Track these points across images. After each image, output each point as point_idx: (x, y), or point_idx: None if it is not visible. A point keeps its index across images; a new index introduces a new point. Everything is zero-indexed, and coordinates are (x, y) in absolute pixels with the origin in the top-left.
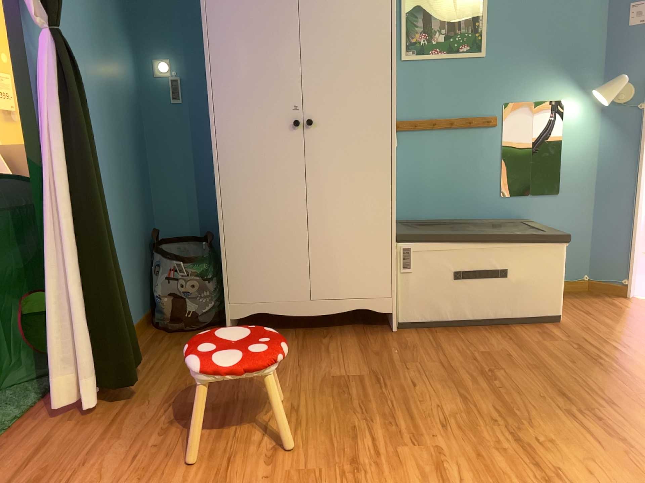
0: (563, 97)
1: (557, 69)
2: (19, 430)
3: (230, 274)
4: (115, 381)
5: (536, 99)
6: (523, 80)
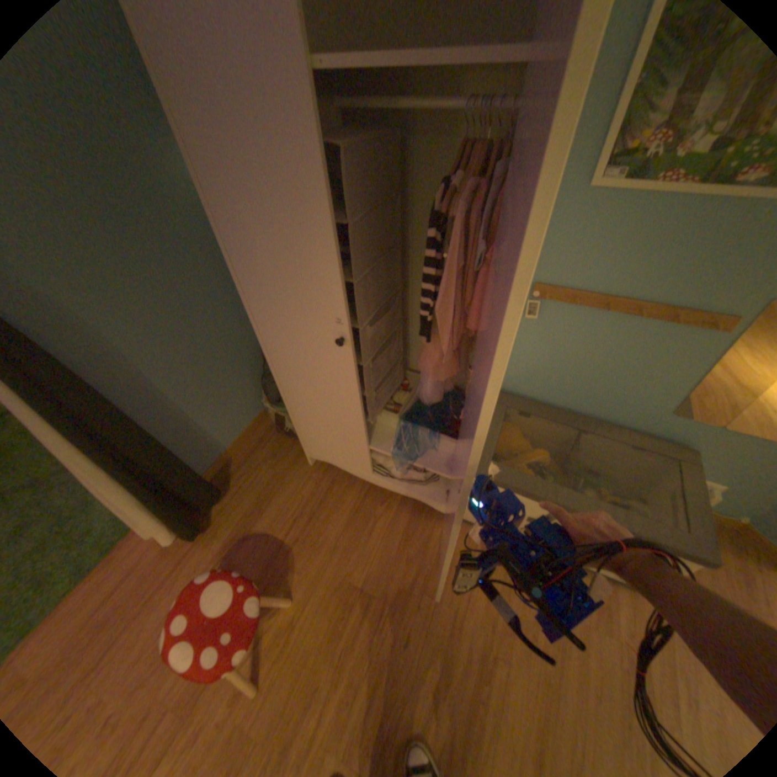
0: None
1: None
2: (128, 545)
3: (303, 434)
4: (178, 541)
5: None
6: None
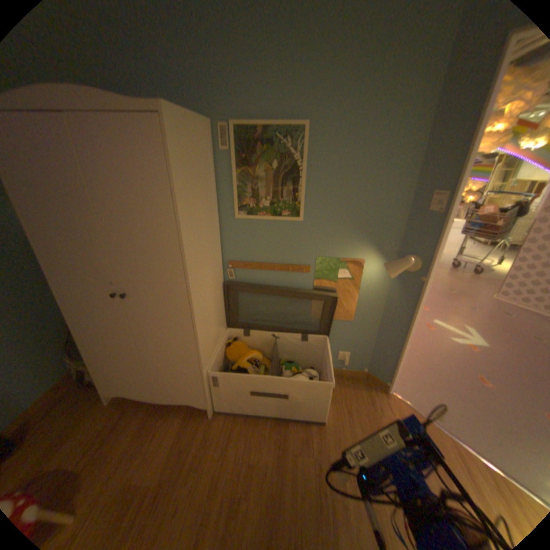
0: (365, 256)
1: (363, 235)
2: None
3: (97, 376)
4: None
5: (342, 255)
6: (333, 241)
